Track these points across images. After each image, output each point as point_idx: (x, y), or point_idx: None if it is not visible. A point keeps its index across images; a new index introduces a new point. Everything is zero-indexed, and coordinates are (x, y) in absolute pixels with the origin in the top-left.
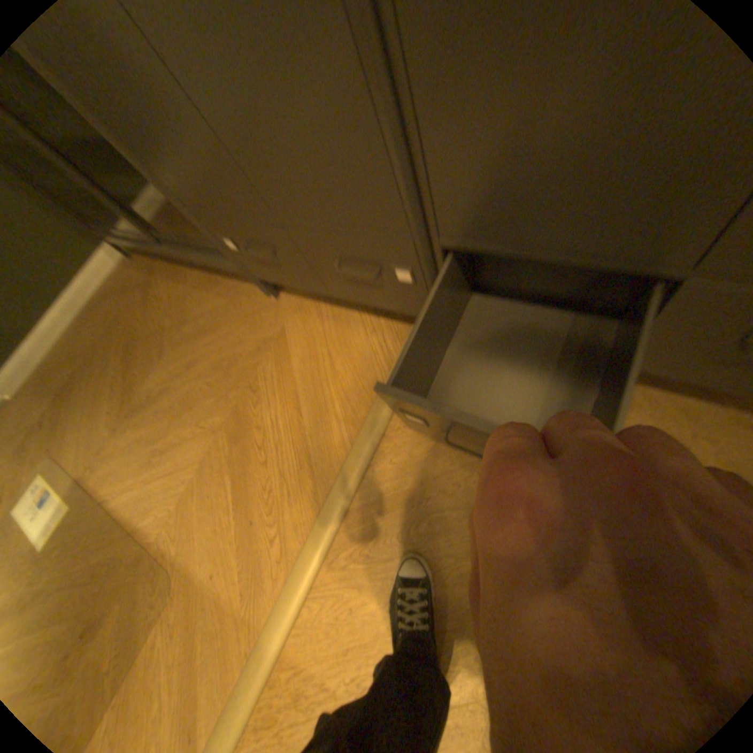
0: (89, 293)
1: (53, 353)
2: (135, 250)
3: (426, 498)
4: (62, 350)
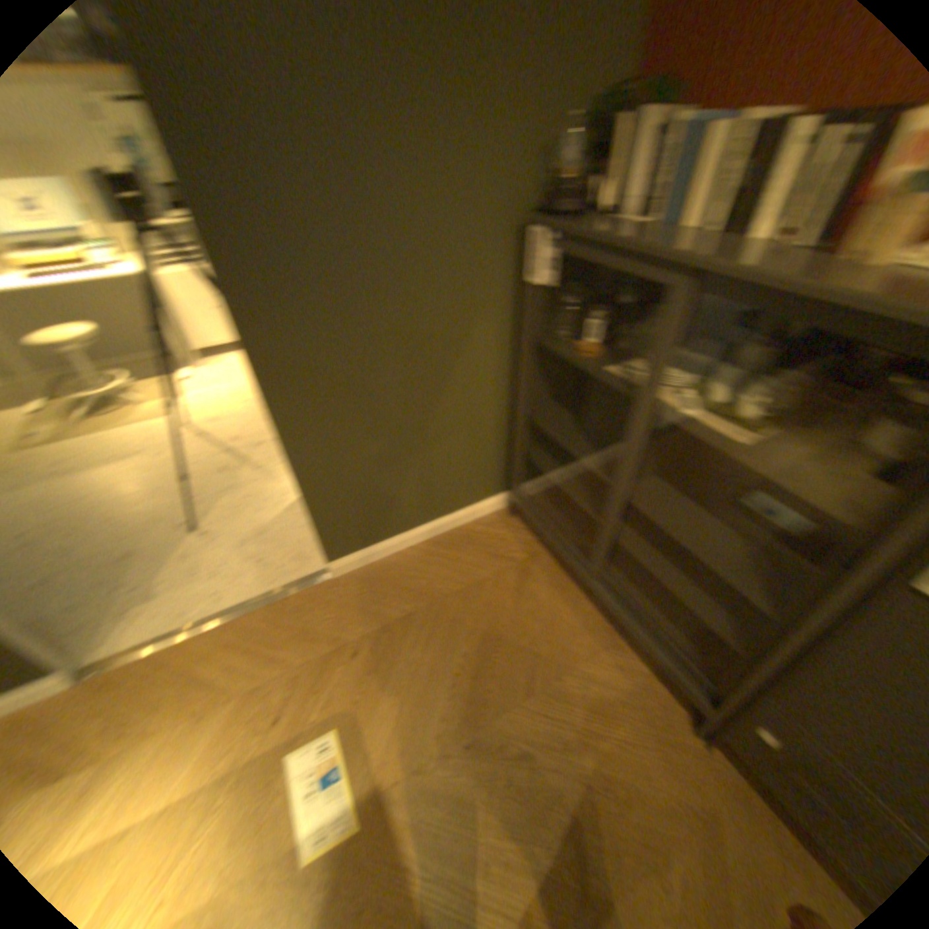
0: (454, 527)
1: (391, 566)
2: (516, 514)
3: None
4: (403, 572)
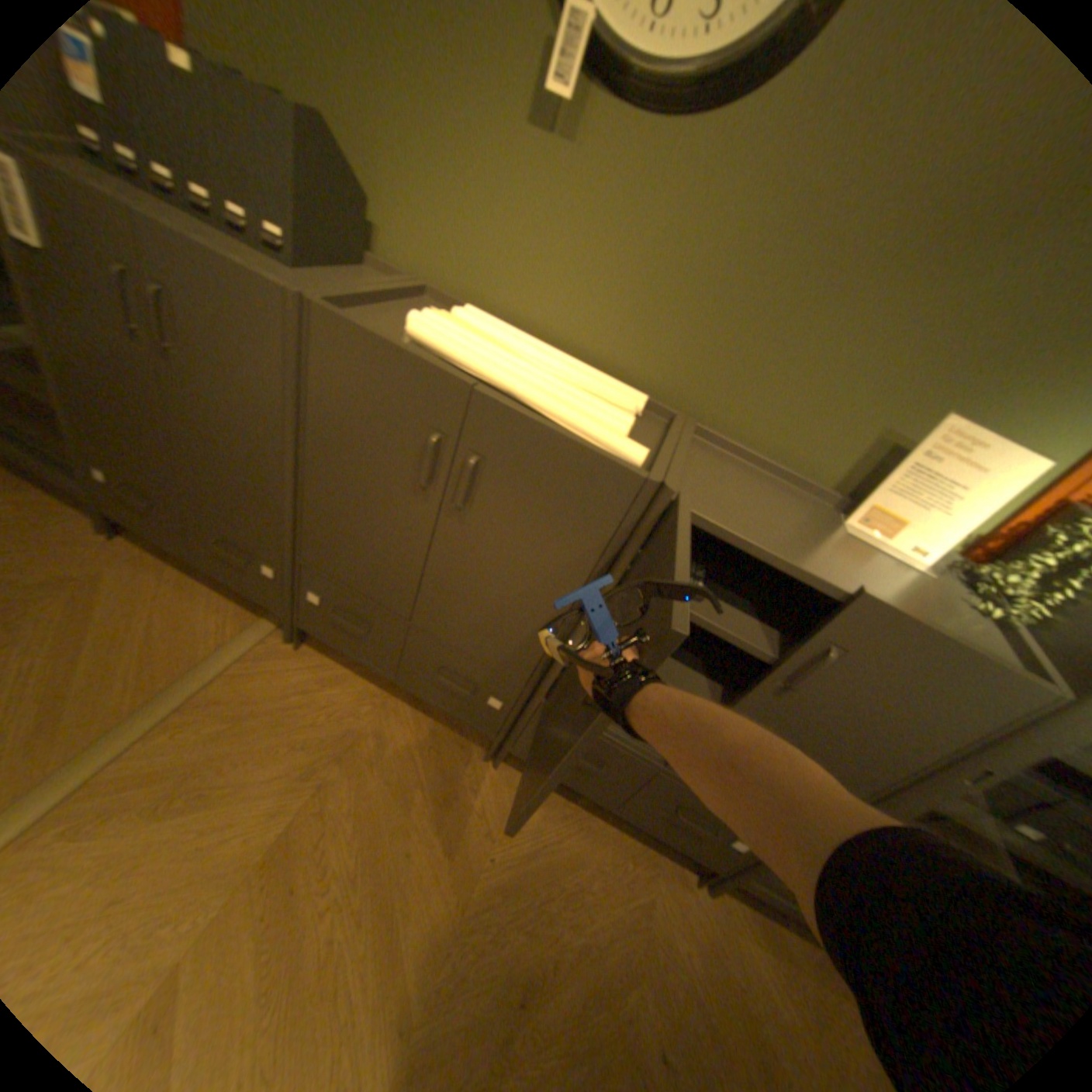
0: None
1: None
2: None
3: (196, 771)
4: None
